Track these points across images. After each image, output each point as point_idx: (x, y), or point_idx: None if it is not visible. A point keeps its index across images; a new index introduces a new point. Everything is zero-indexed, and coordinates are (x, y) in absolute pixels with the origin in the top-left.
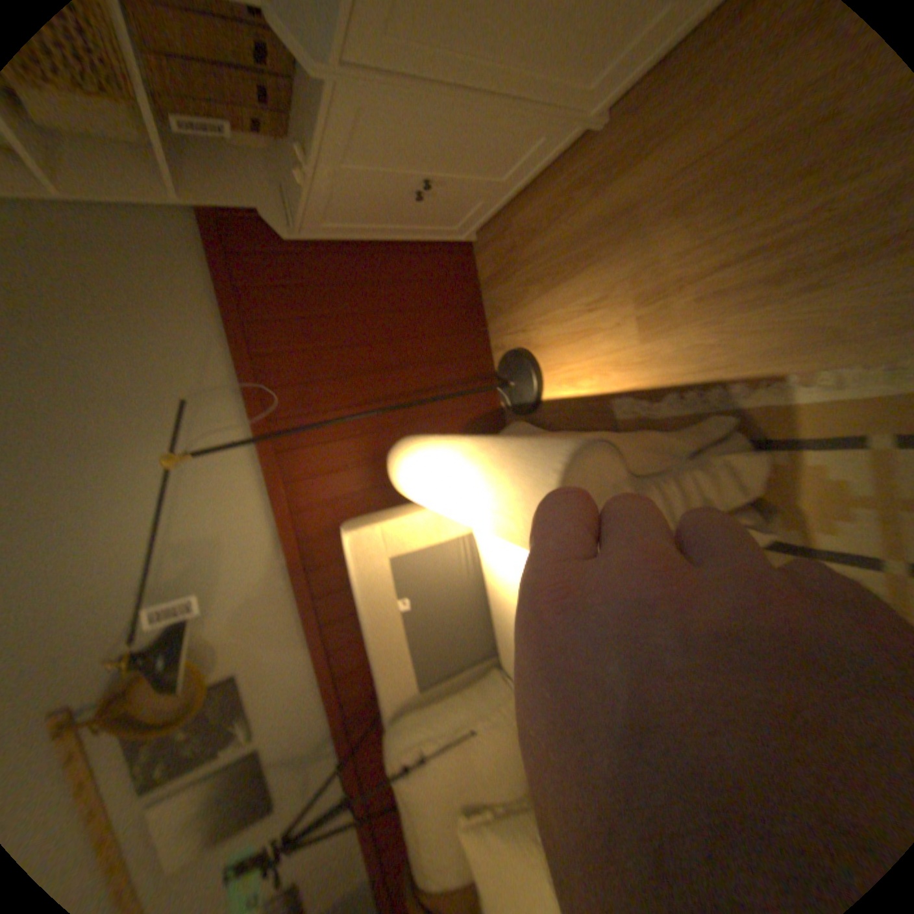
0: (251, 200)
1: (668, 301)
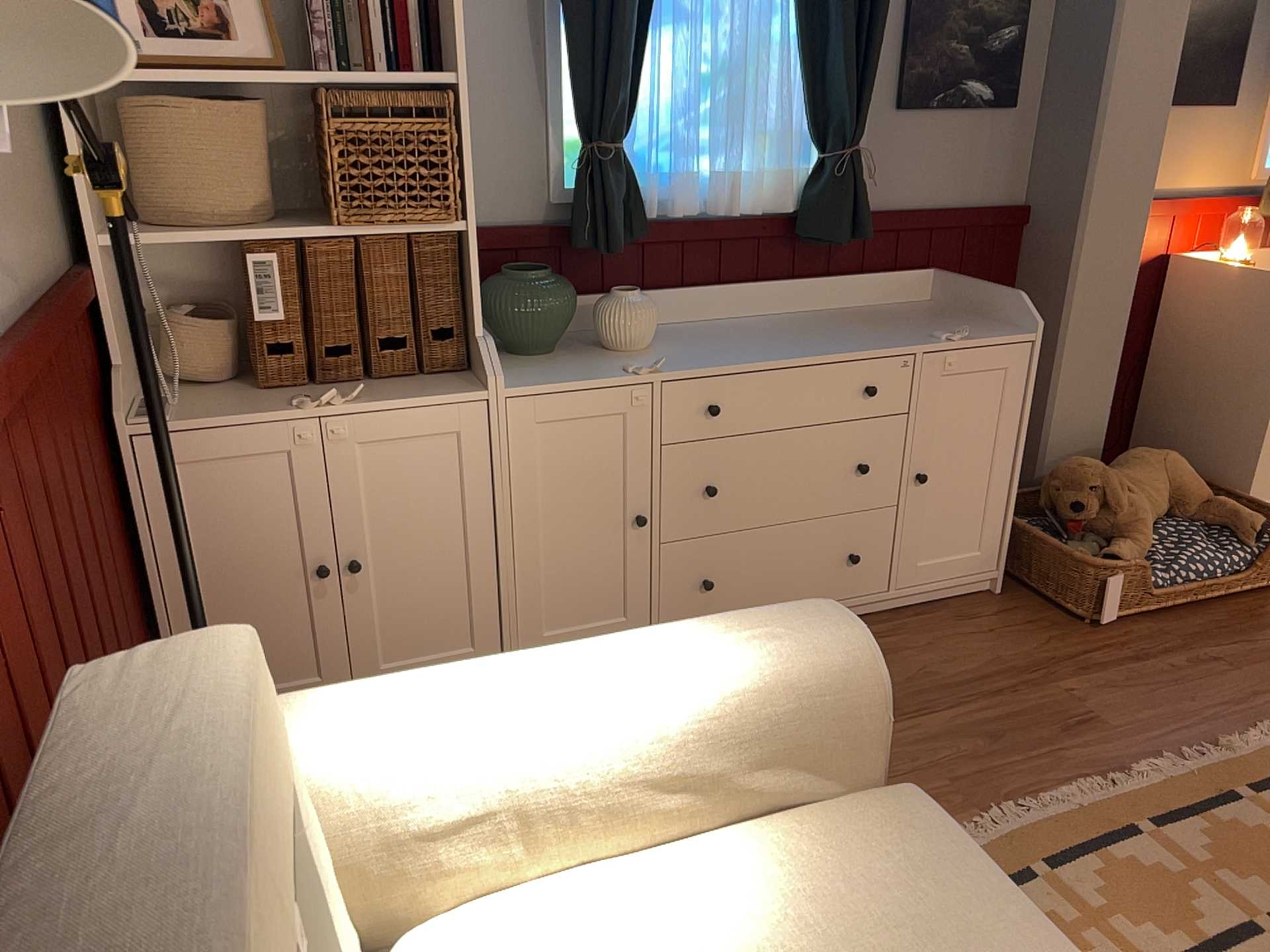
0: (112, 364)
1: None
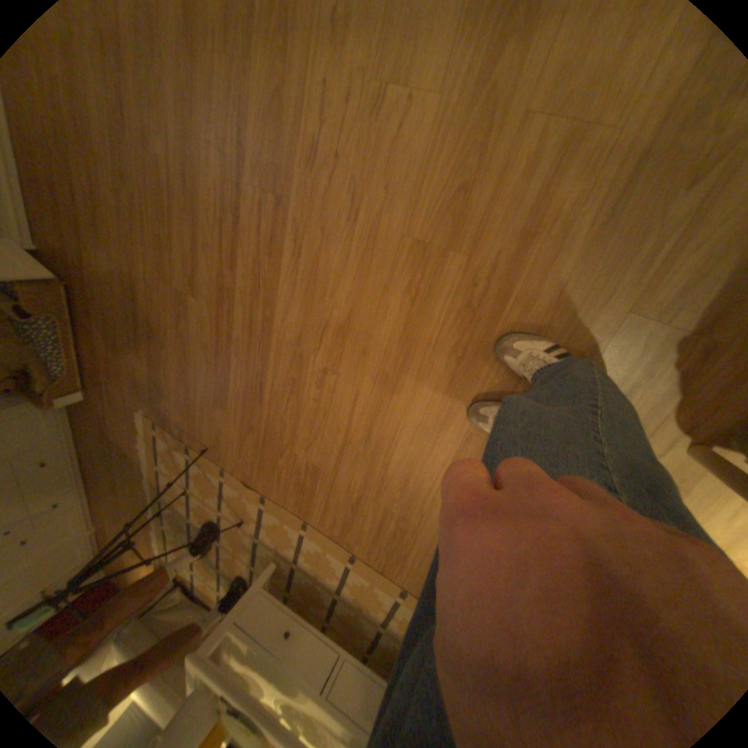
0: None
1: (129, 555)
